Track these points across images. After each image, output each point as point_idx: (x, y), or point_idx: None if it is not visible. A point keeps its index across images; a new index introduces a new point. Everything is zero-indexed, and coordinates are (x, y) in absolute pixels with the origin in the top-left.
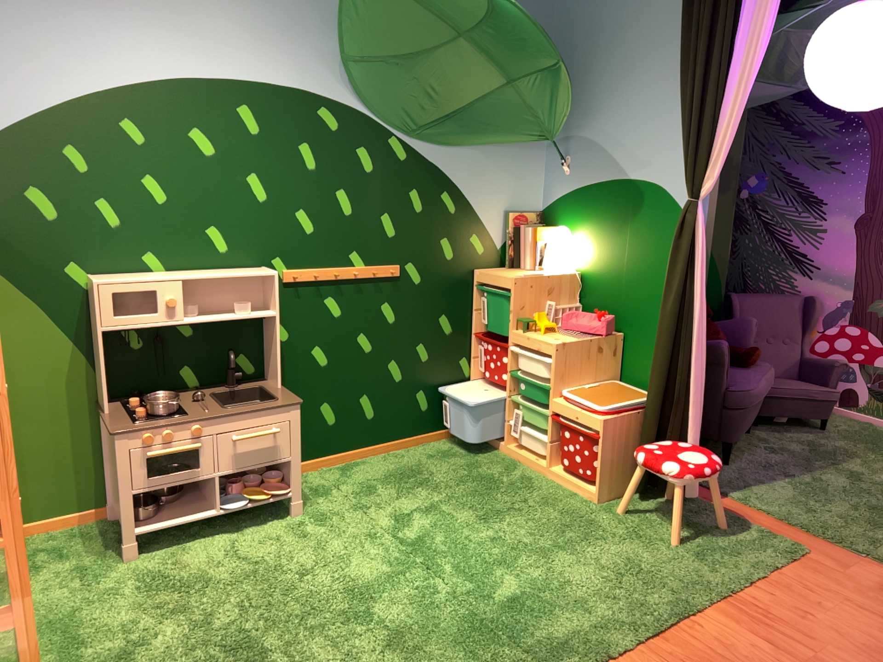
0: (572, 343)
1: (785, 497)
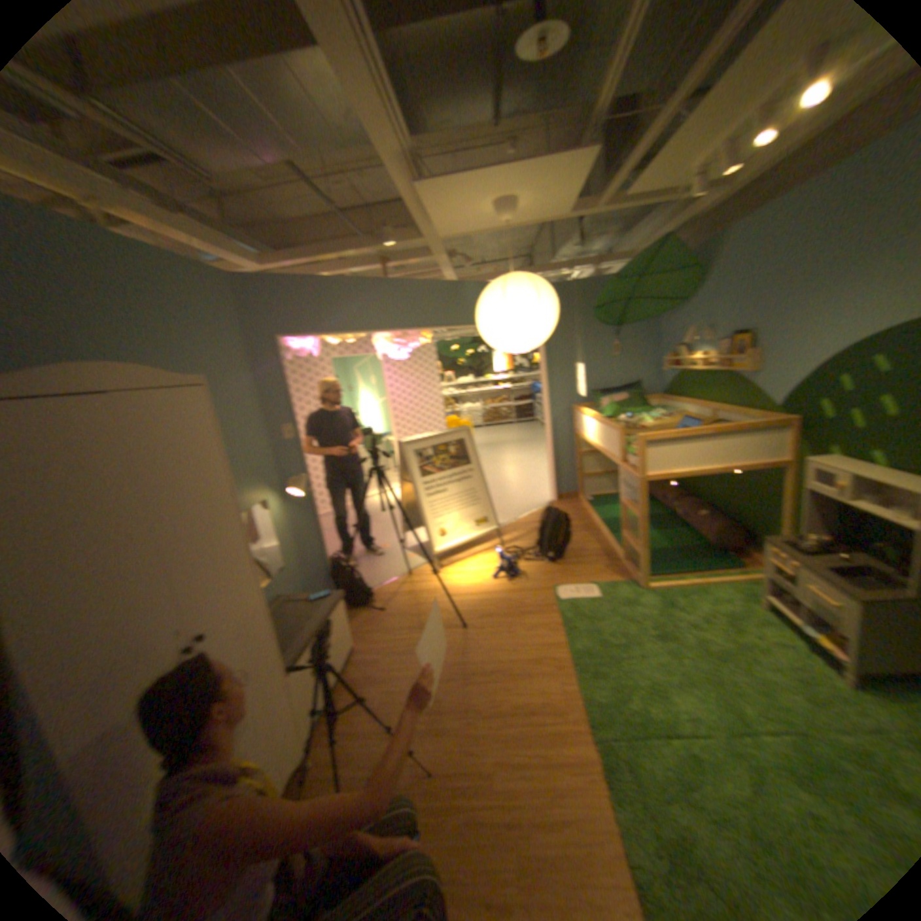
0: None
1: None
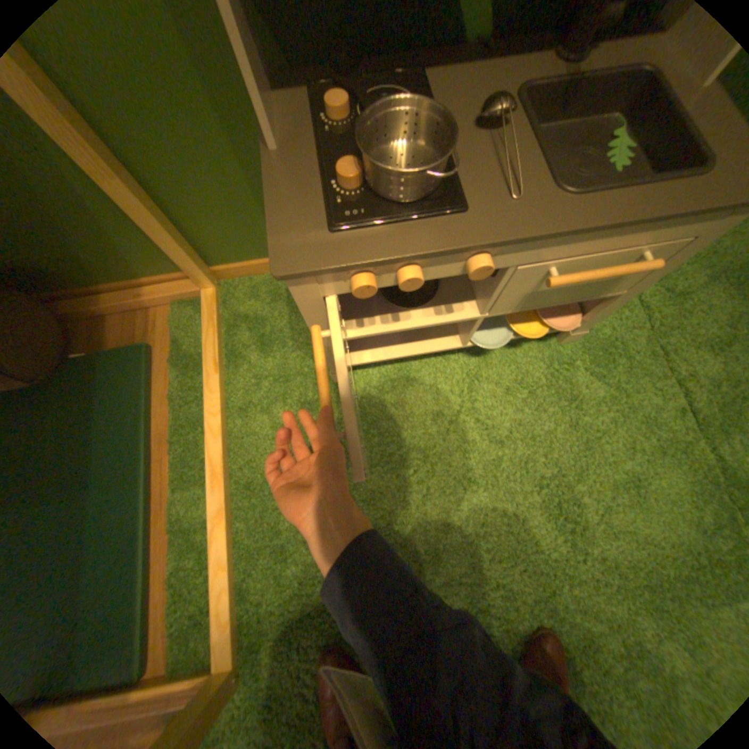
0: None
1: None
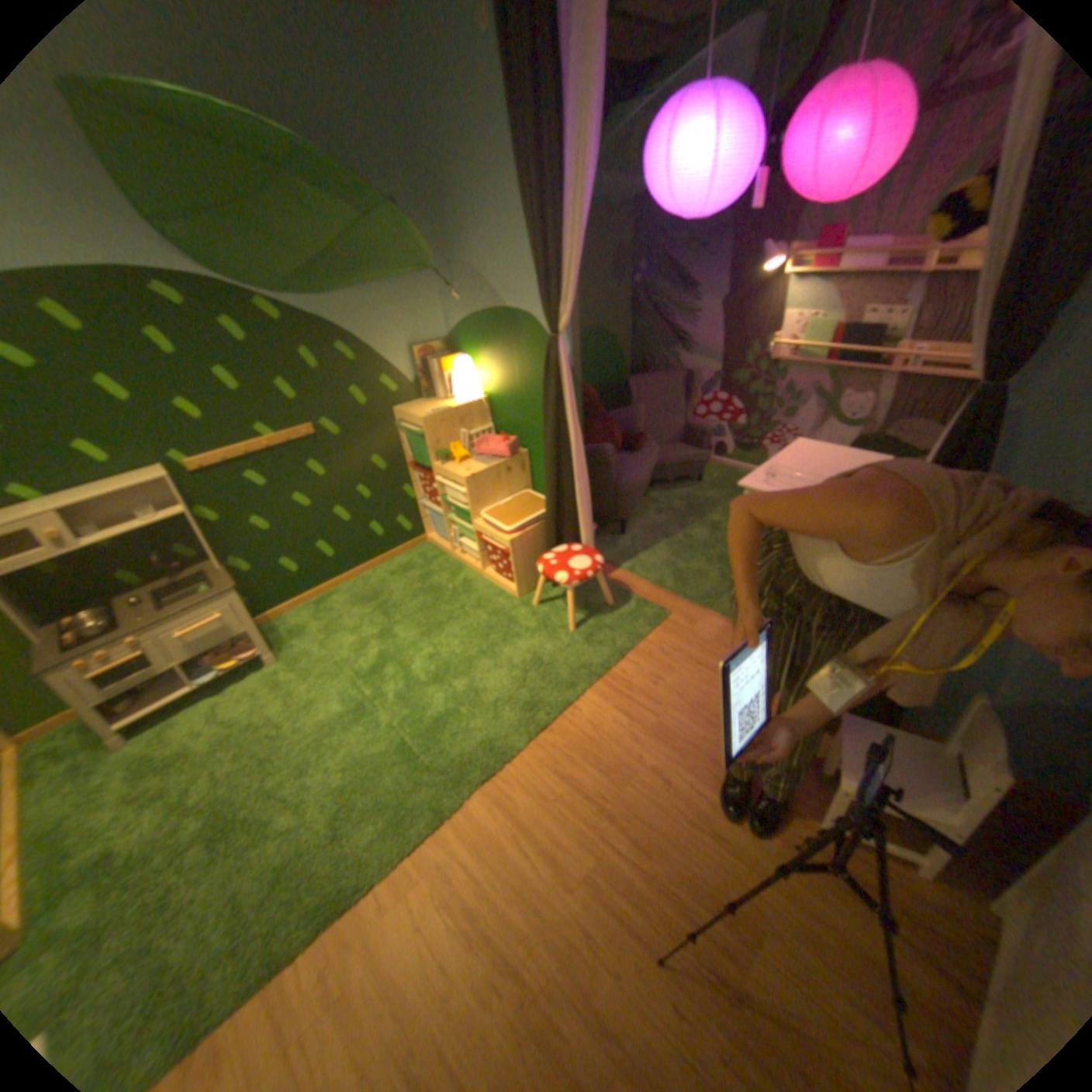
0: (478, 475)
1: (660, 562)
